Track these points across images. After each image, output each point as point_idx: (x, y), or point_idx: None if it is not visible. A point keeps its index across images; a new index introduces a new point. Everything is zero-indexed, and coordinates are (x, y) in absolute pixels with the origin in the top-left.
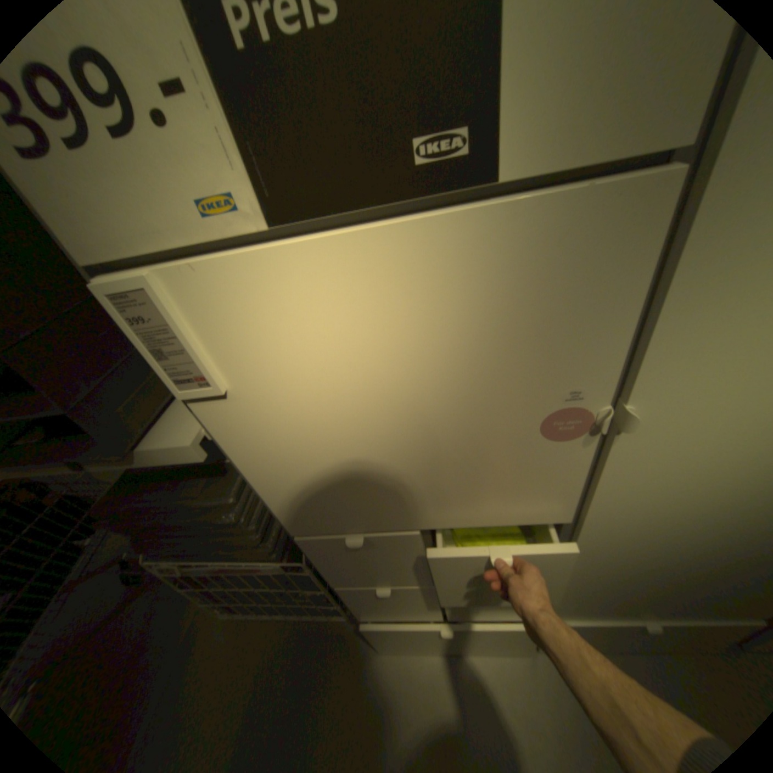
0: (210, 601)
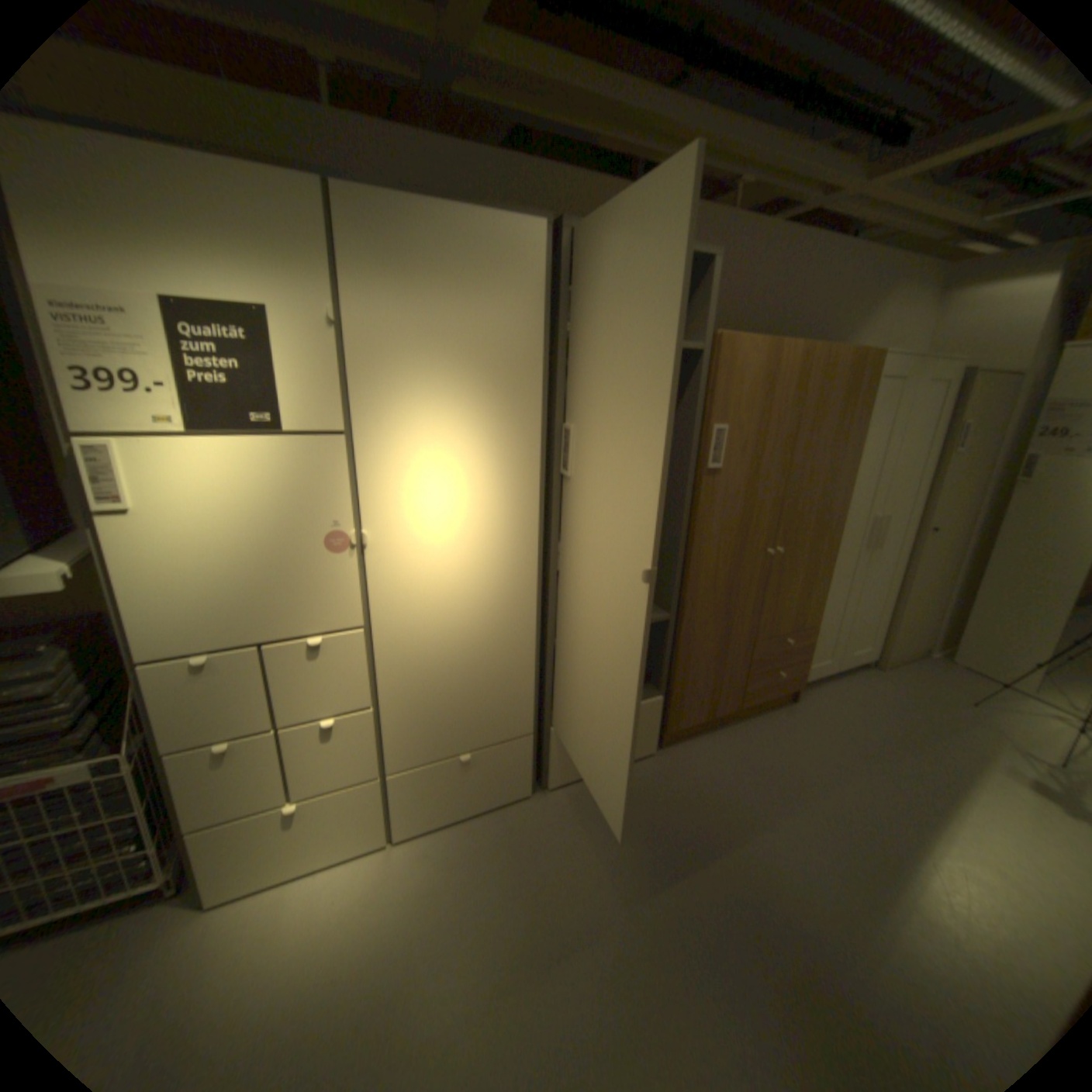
0: None
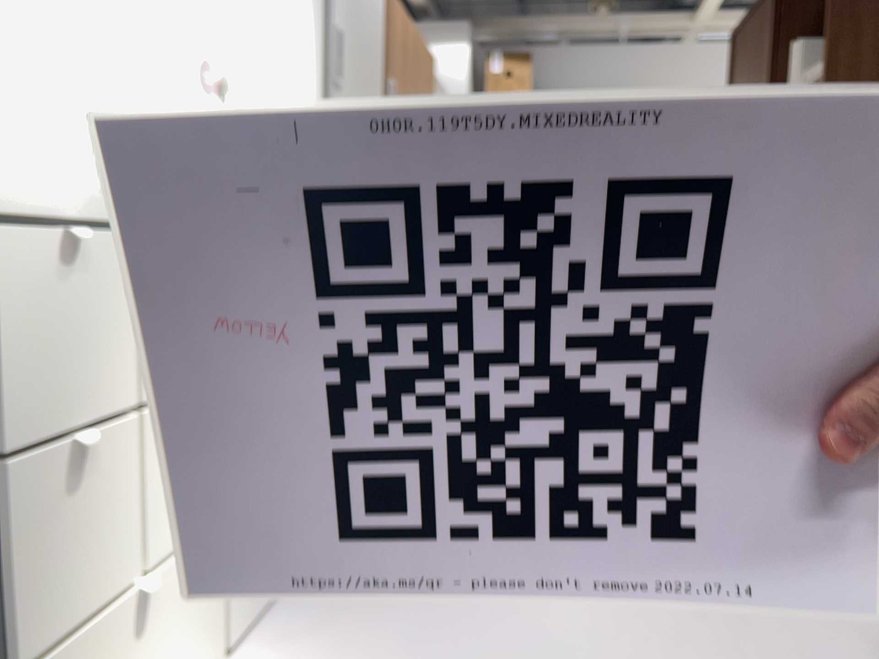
0: None
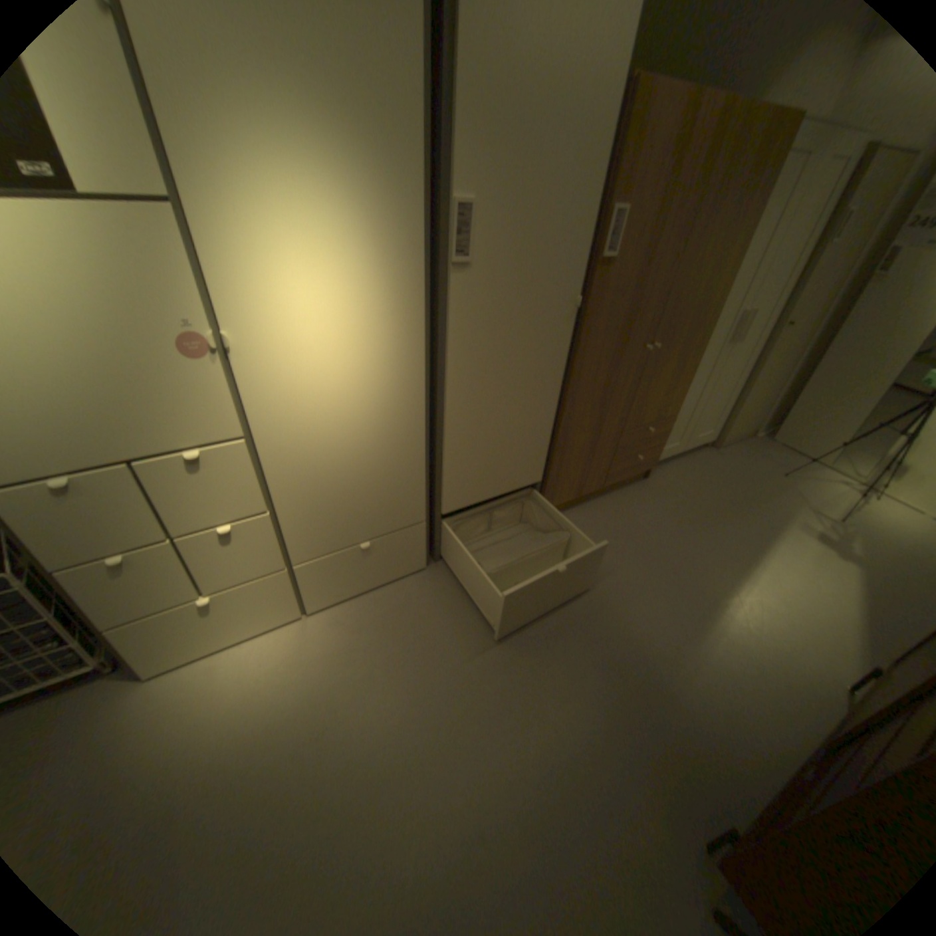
0: None
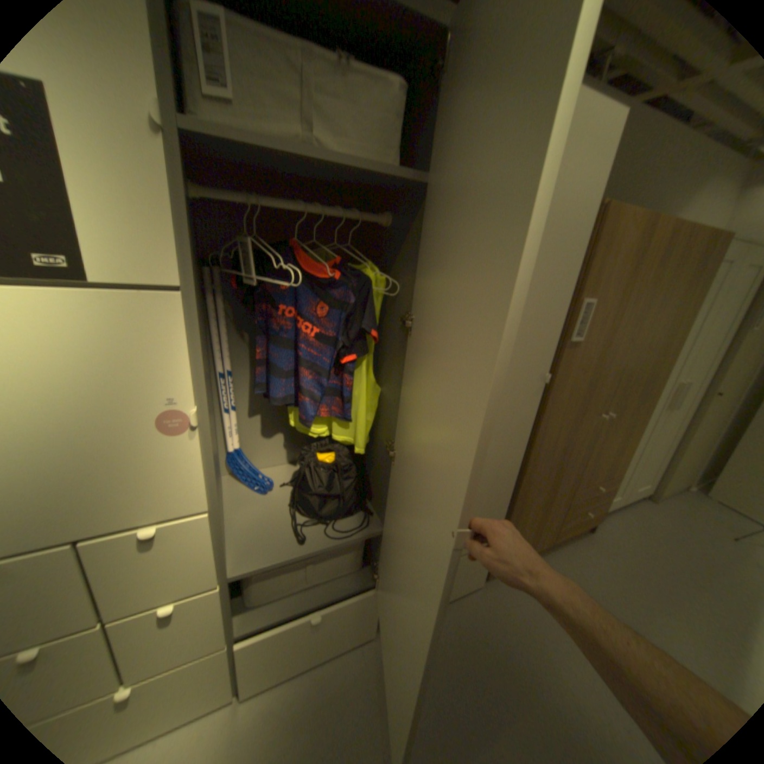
0: None
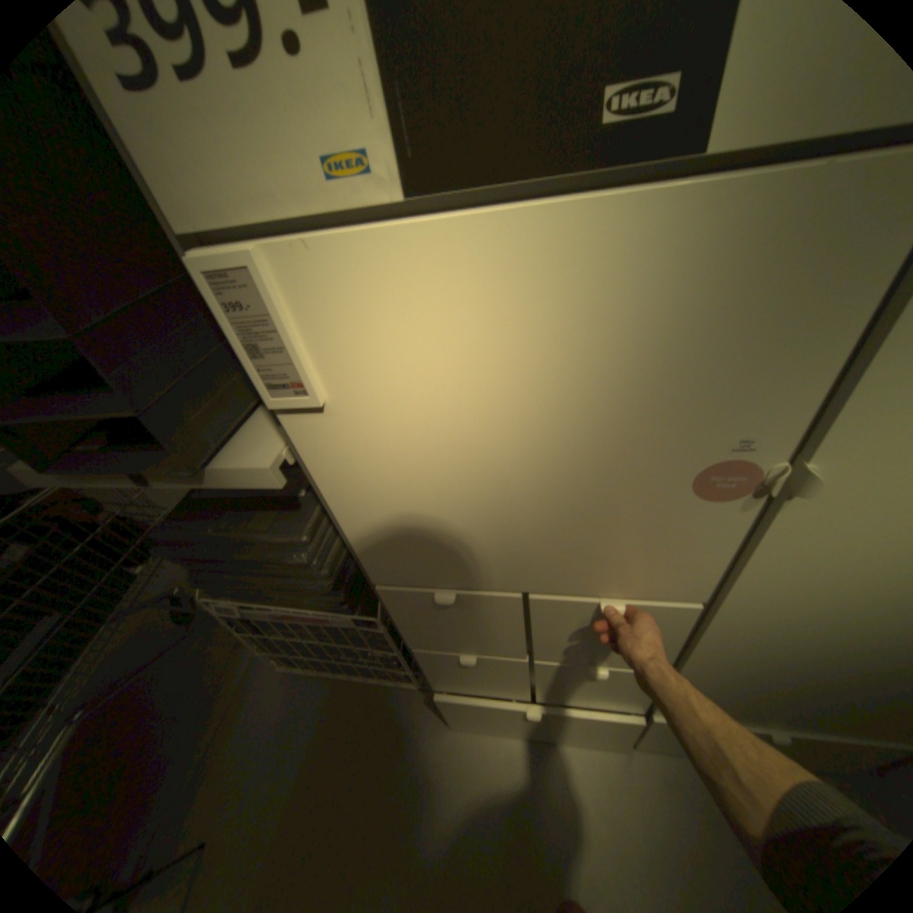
0: (268, 650)
